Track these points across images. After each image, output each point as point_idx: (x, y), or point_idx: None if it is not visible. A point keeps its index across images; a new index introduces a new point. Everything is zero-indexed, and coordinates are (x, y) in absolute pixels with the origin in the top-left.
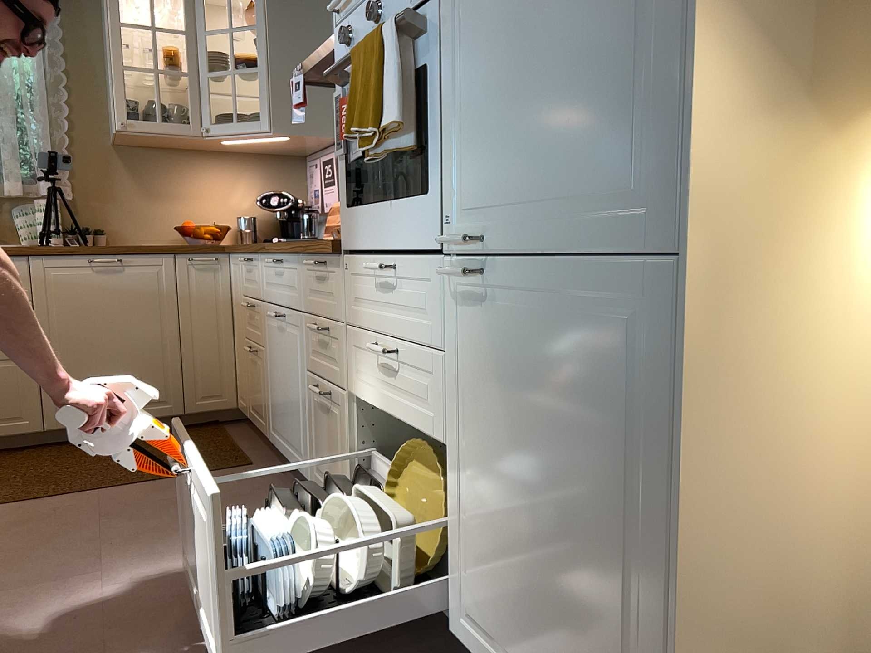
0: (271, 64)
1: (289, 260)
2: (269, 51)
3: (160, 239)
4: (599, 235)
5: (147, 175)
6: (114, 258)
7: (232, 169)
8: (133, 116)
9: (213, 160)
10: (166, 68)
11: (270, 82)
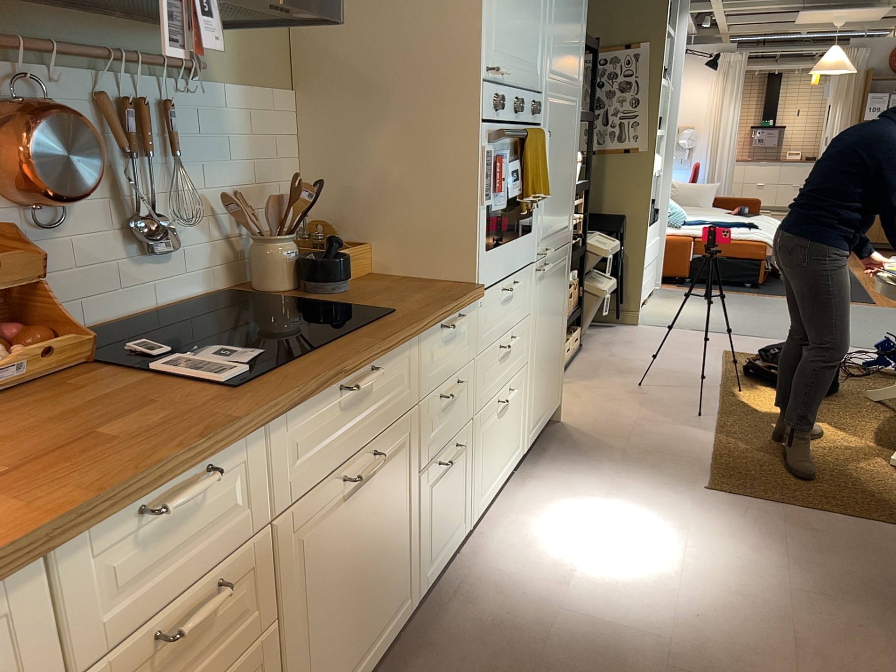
0: None
1: (389, 356)
2: None
3: None
4: (563, 239)
5: None
6: None
7: None
8: None
9: None
10: None
11: None
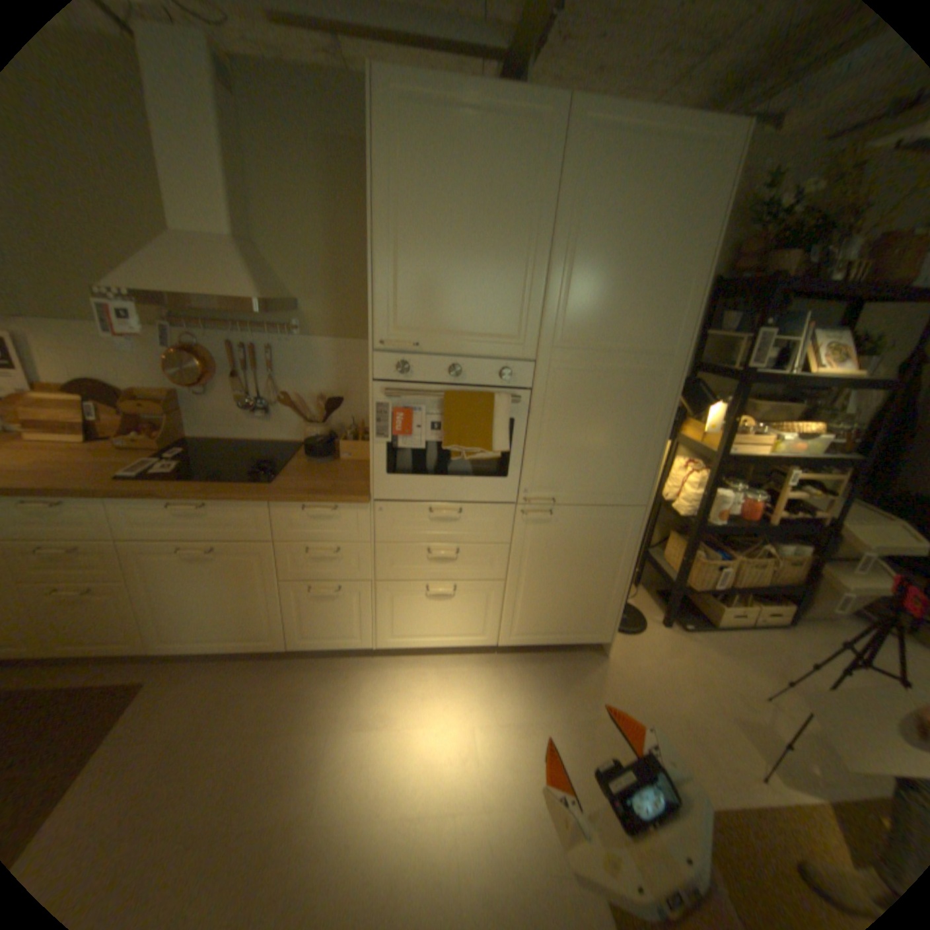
0: None
1: (227, 505)
2: None
3: None
4: (612, 500)
5: None
6: None
7: None
8: None
9: None
10: None
11: None
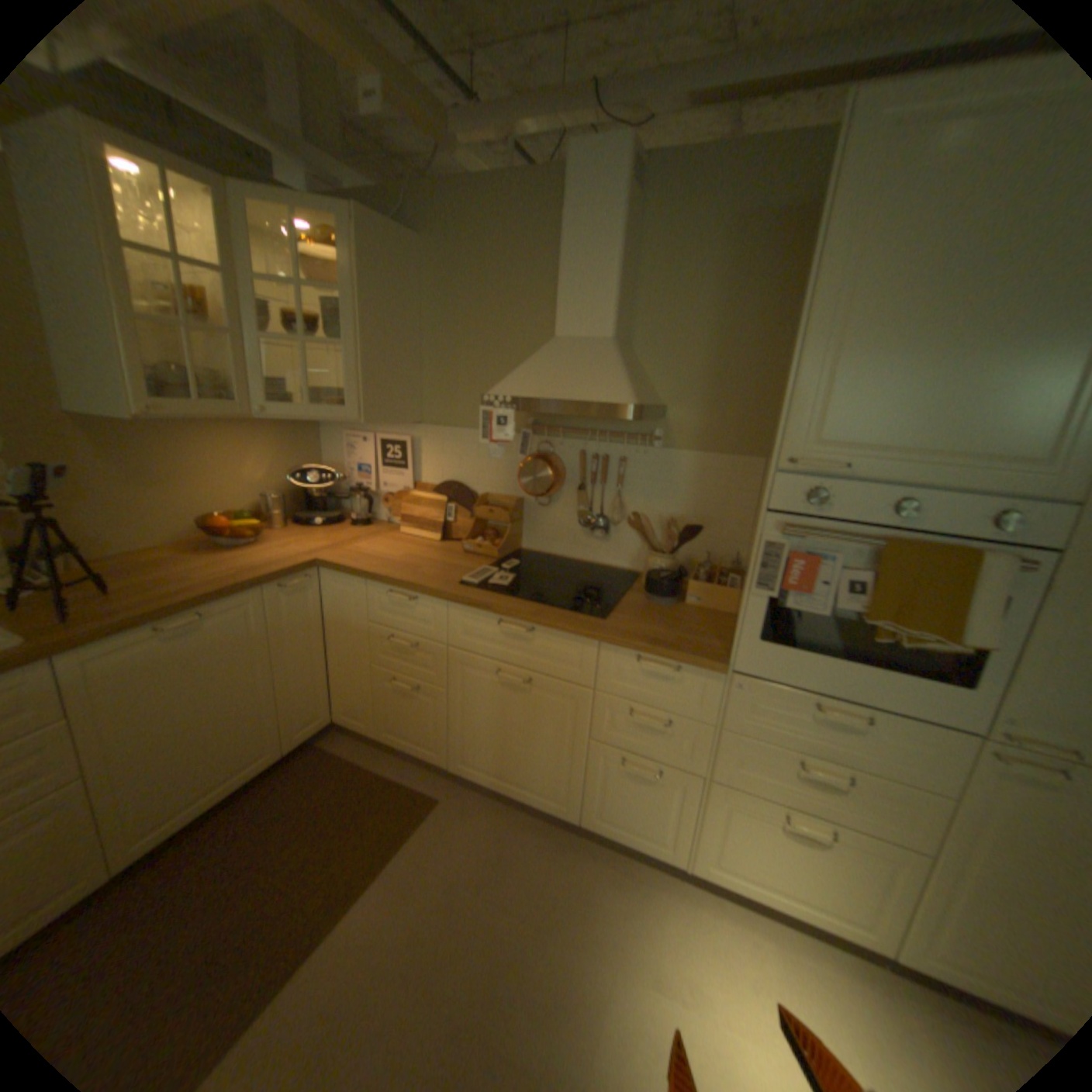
0: (353, 337)
1: (555, 634)
2: (357, 324)
3: (158, 537)
4: None
5: (127, 454)
6: (188, 614)
7: (241, 436)
8: (149, 390)
9: (218, 426)
10: (187, 317)
11: (358, 363)
